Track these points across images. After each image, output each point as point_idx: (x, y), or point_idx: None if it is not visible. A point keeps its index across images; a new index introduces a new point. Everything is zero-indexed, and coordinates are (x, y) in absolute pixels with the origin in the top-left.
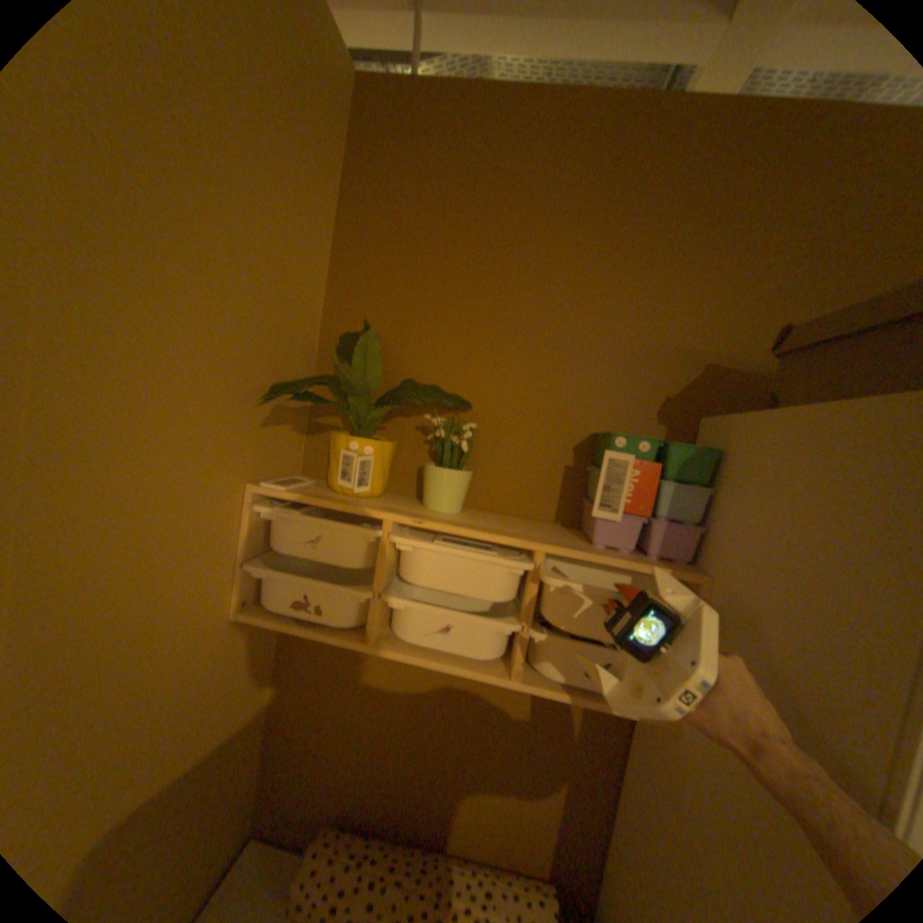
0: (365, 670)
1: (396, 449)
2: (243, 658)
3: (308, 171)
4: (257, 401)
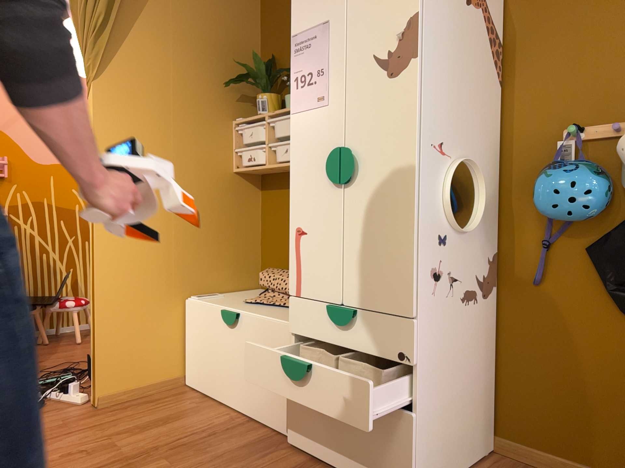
0: (286, 201)
1: (279, 98)
2: (241, 193)
3: (242, 11)
4: (232, 92)
